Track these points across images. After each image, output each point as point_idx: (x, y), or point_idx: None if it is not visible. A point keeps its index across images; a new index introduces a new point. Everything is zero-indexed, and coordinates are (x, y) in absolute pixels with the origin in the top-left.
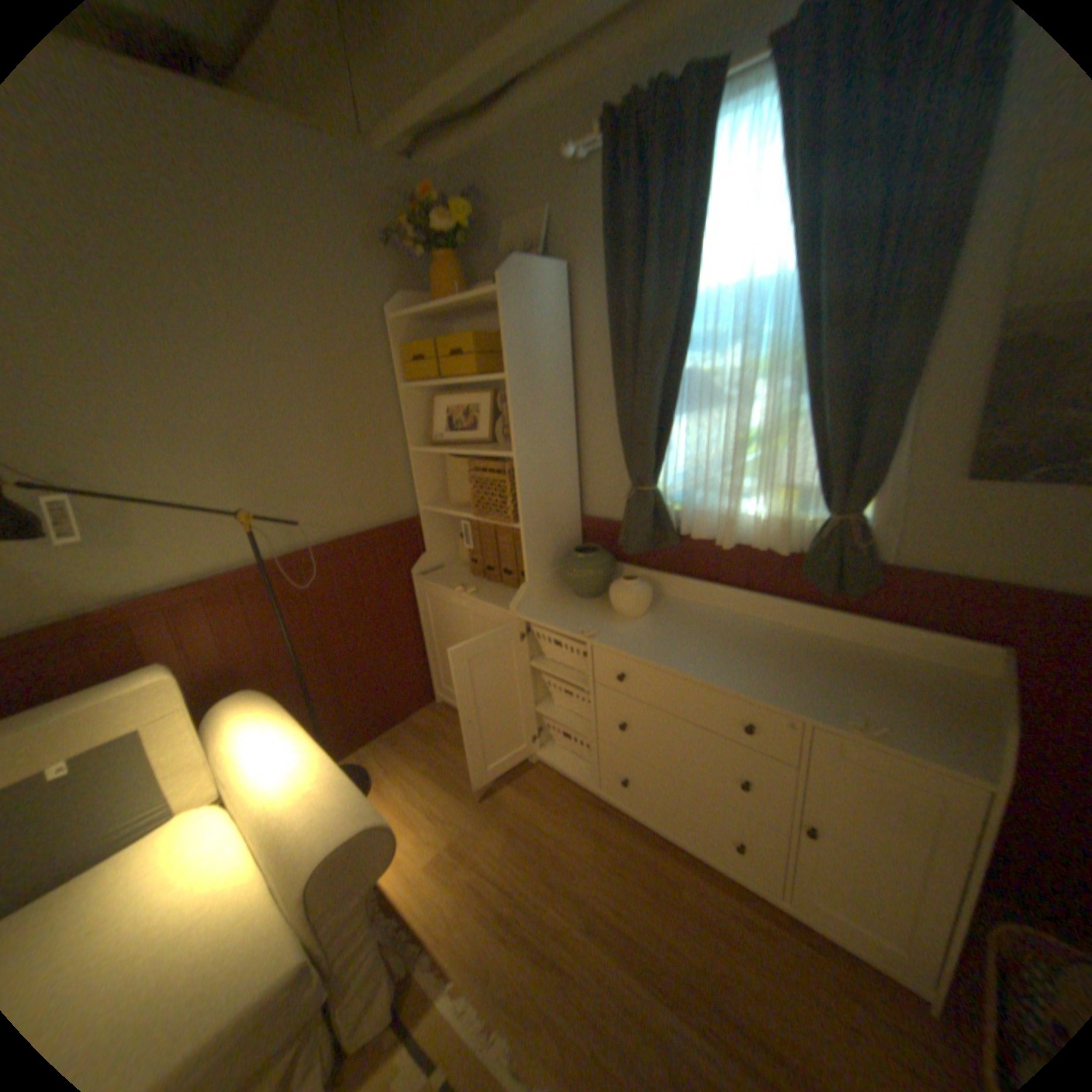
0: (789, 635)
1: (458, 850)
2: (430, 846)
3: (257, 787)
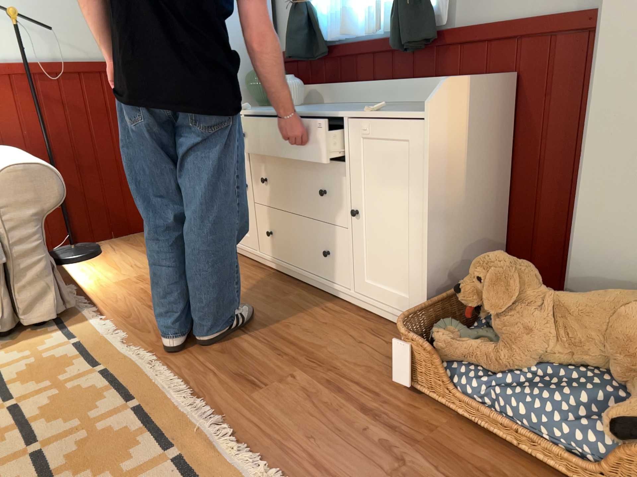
0: (386, 104)
1: (143, 278)
2: (125, 275)
3: None
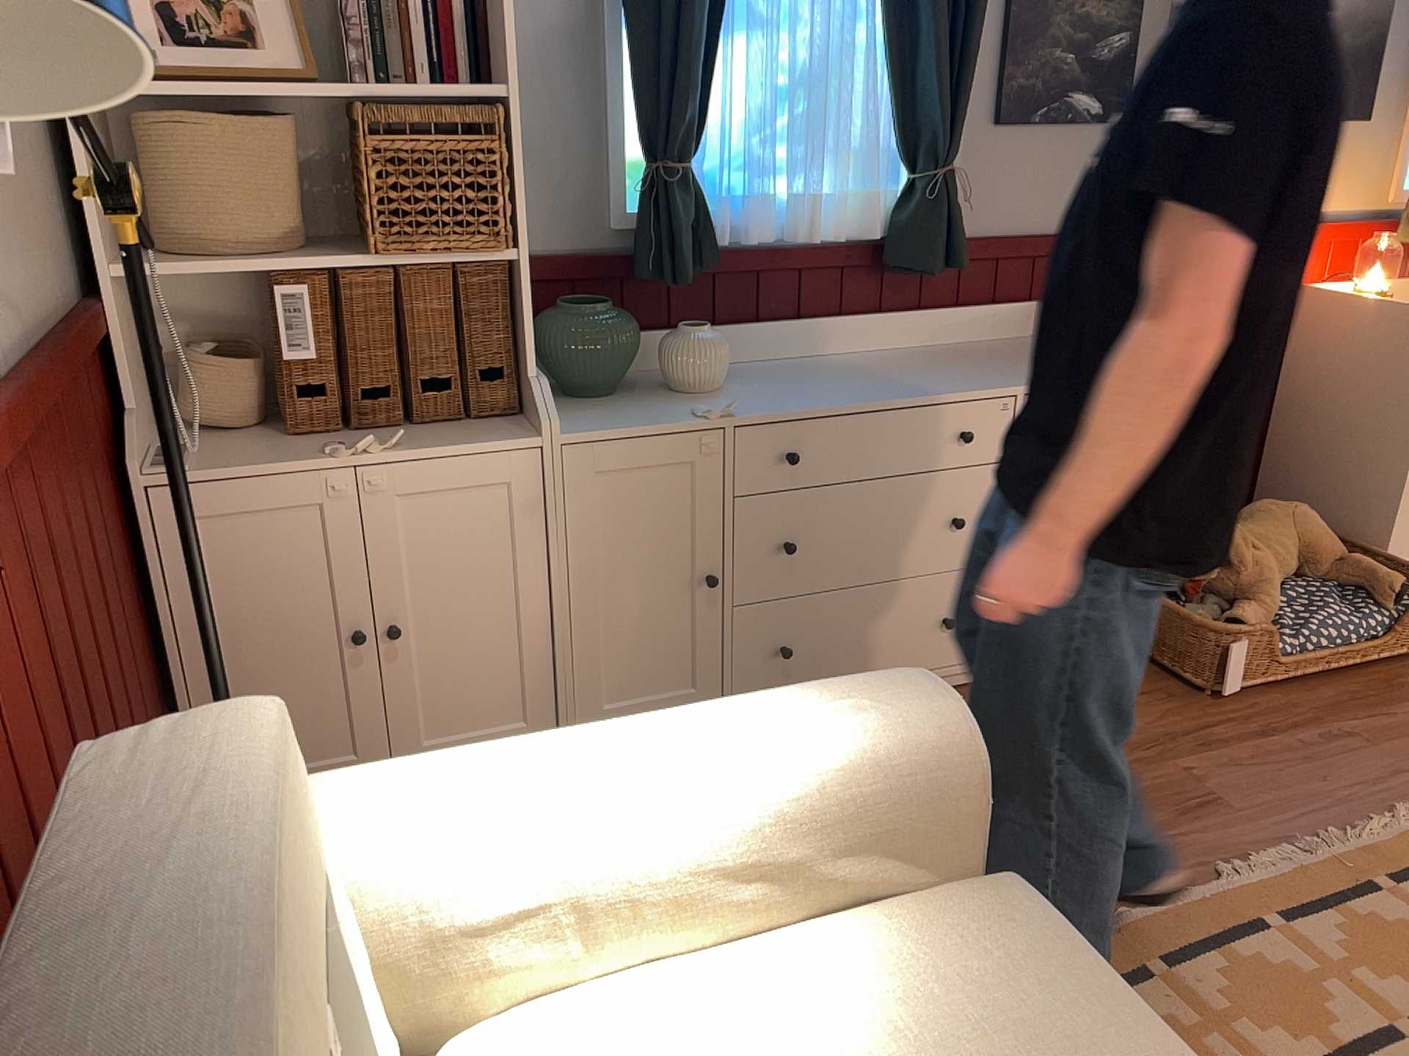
0: (874, 356)
1: None
2: None
3: (681, 784)
